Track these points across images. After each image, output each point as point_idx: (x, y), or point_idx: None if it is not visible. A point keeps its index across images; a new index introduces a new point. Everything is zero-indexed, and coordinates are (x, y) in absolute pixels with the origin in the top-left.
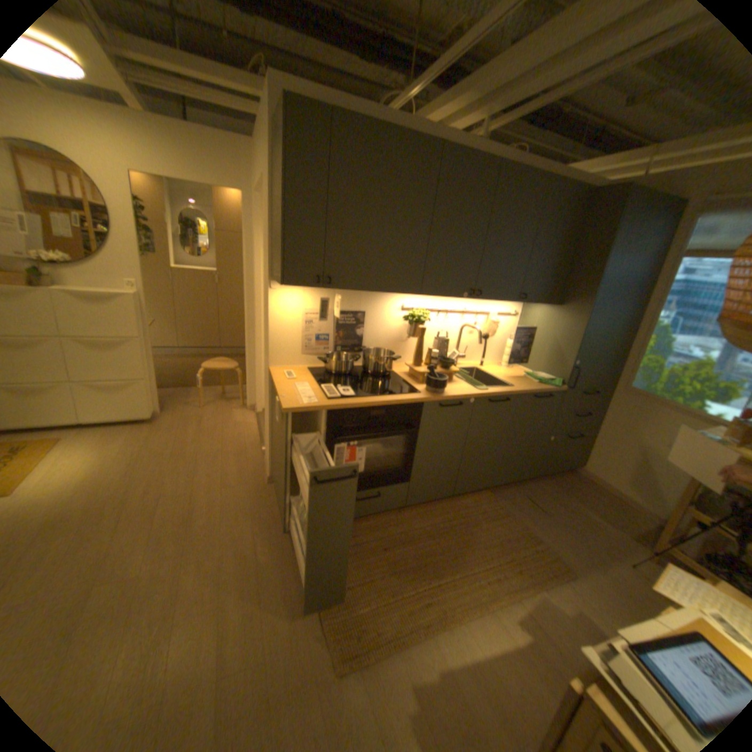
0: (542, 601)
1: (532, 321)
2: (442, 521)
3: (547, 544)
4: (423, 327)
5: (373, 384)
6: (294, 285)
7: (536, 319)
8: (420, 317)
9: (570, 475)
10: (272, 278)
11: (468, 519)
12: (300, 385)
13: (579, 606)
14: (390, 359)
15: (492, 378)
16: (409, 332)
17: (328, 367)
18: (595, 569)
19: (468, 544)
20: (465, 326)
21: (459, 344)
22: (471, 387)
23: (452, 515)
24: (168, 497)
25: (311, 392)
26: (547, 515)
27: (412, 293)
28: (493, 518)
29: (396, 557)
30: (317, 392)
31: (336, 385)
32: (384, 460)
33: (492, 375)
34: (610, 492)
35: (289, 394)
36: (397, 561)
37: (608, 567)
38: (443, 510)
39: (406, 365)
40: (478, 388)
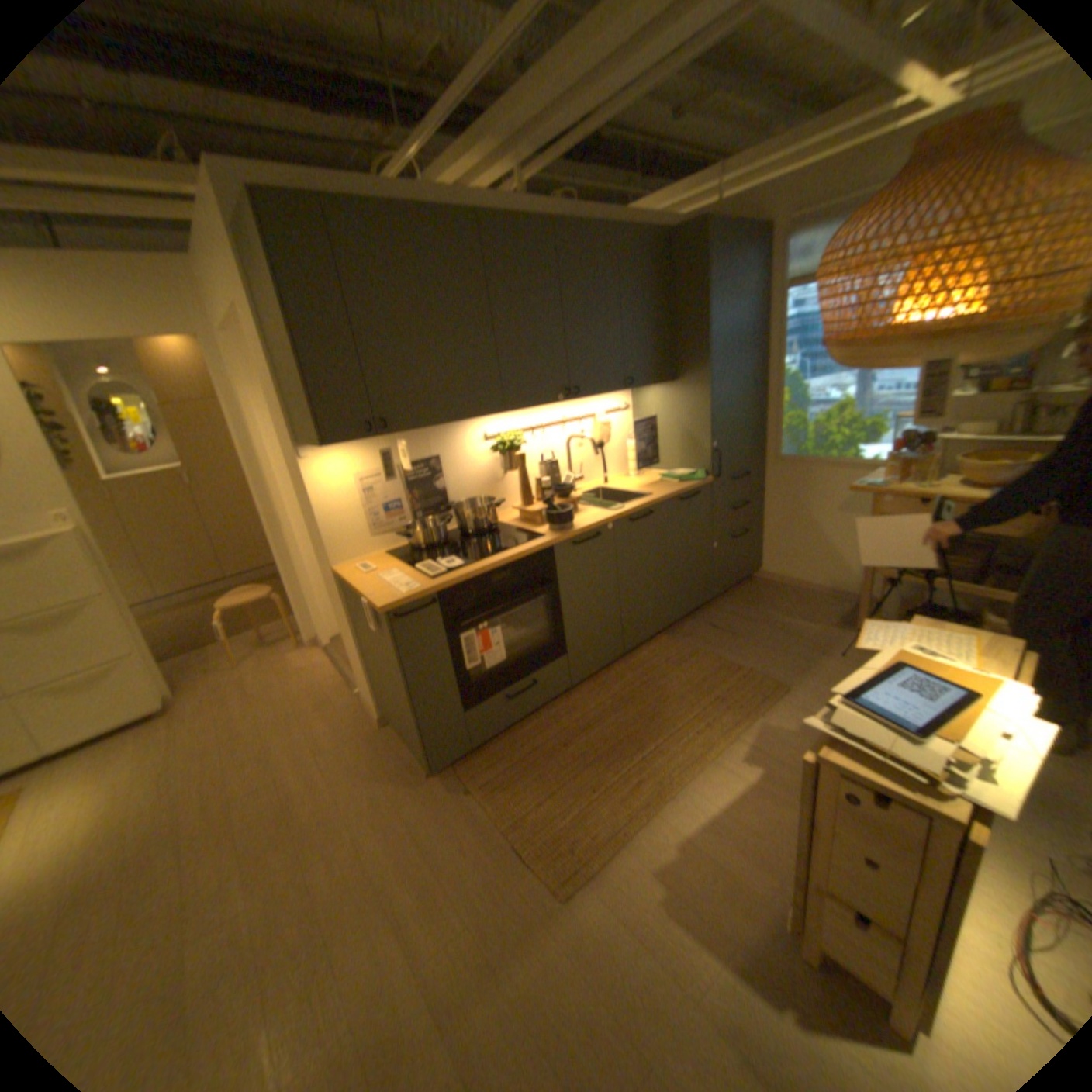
0: (760, 729)
1: (648, 411)
2: (620, 688)
3: (746, 668)
4: (519, 455)
5: (481, 546)
6: (338, 444)
7: (652, 406)
8: (512, 444)
9: (748, 584)
10: (298, 445)
11: (650, 675)
12: (386, 576)
13: (799, 718)
14: (492, 507)
15: (623, 495)
16: (504, 466)
17: (413, 543)
18: (804, 673)
19: (659, 701)
20: (570, 439)
21: (570, 464)
22: (603, 511)
23: (630, 677)
24: (243, 795)
25: (405, 578)
26: (736, 637)
27: (494, 414)
28: (678, 662)
29: (580, 749)
30: (412, 576)
31: (435, 561)
32: (526, 637)
33: (621, 491)
34: (795, 586)
35: (378, 591)
36: (583, 753)
37: (817, 666)
38: (618, 675)
39: (514, 509)
40: (611, 510)
